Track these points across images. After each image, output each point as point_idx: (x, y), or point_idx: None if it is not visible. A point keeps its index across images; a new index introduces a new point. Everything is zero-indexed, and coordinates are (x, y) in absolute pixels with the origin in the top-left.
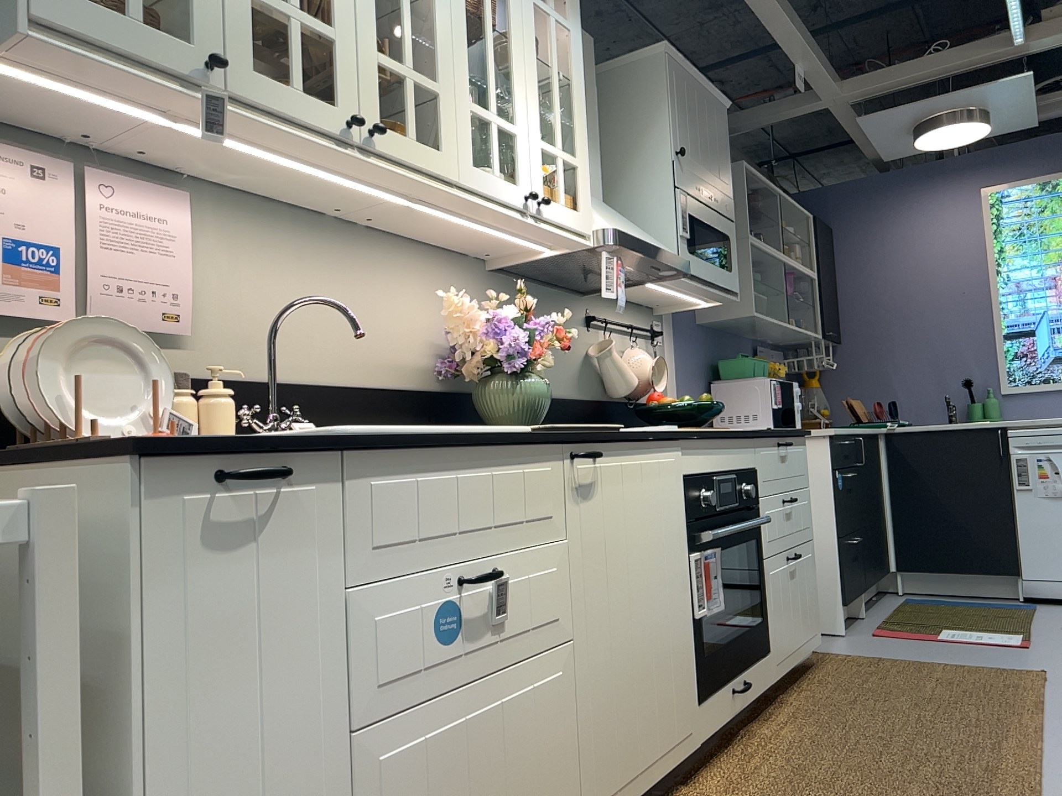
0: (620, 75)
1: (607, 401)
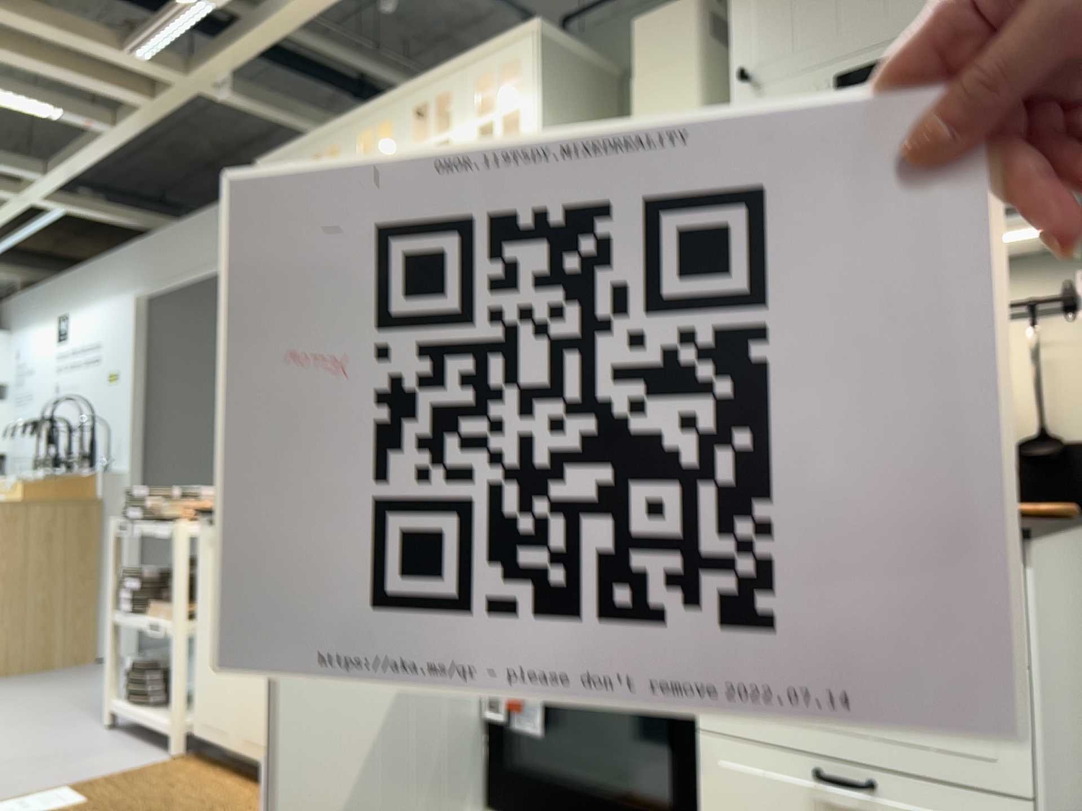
0: None
1: None
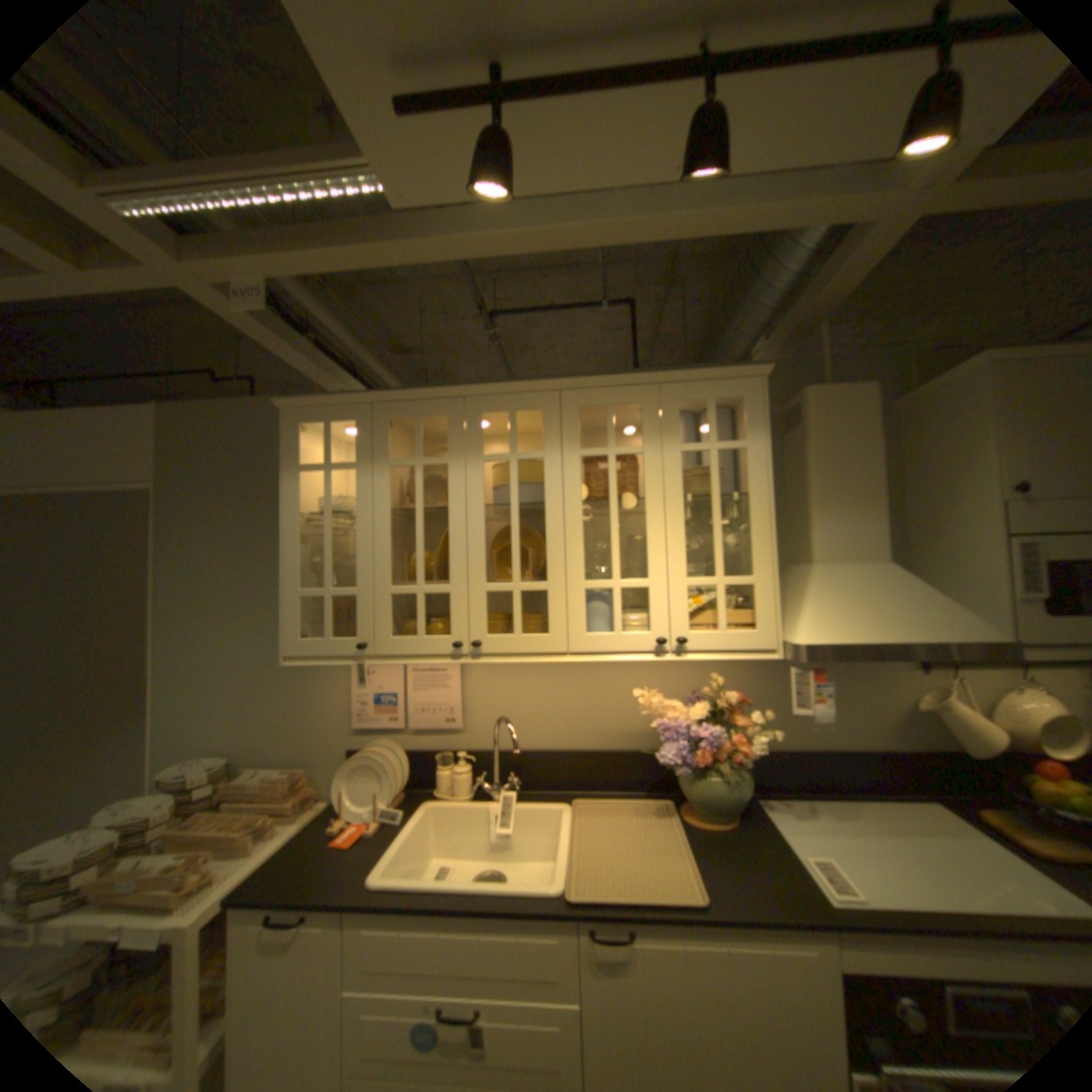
0: (943, 393)
1: (961, 755)
